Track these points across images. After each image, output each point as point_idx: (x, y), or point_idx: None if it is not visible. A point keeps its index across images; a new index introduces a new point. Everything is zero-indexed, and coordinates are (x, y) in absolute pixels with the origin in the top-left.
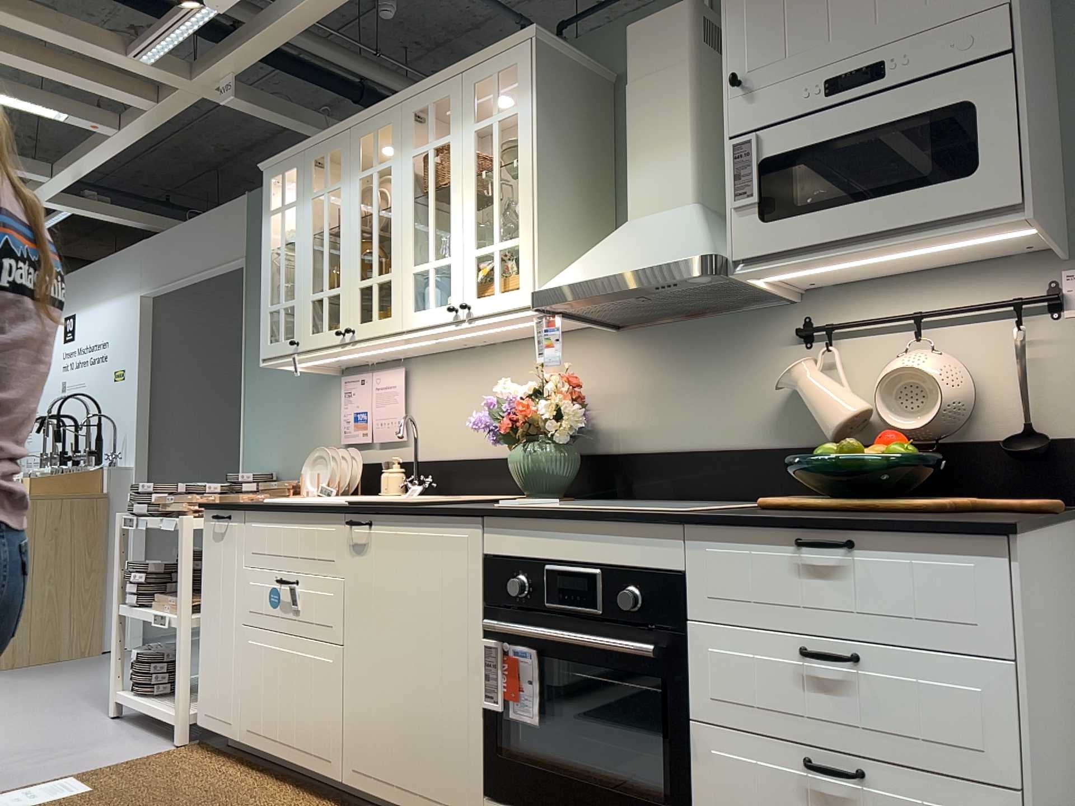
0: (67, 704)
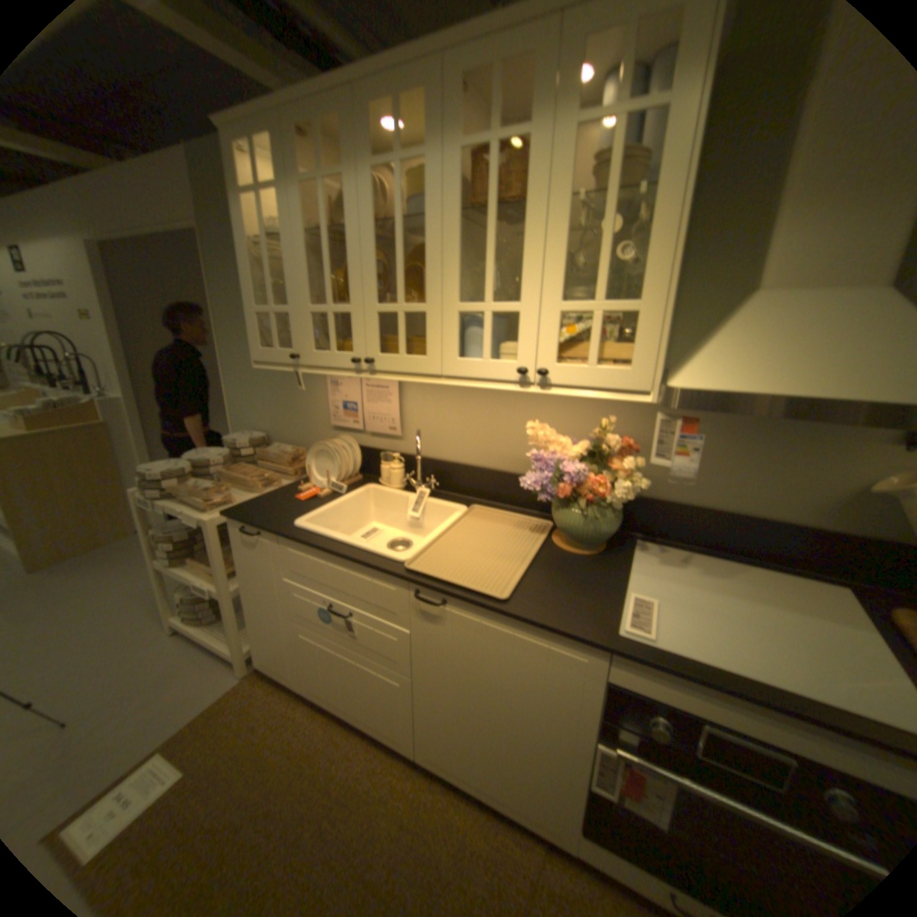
0: (123, 617)
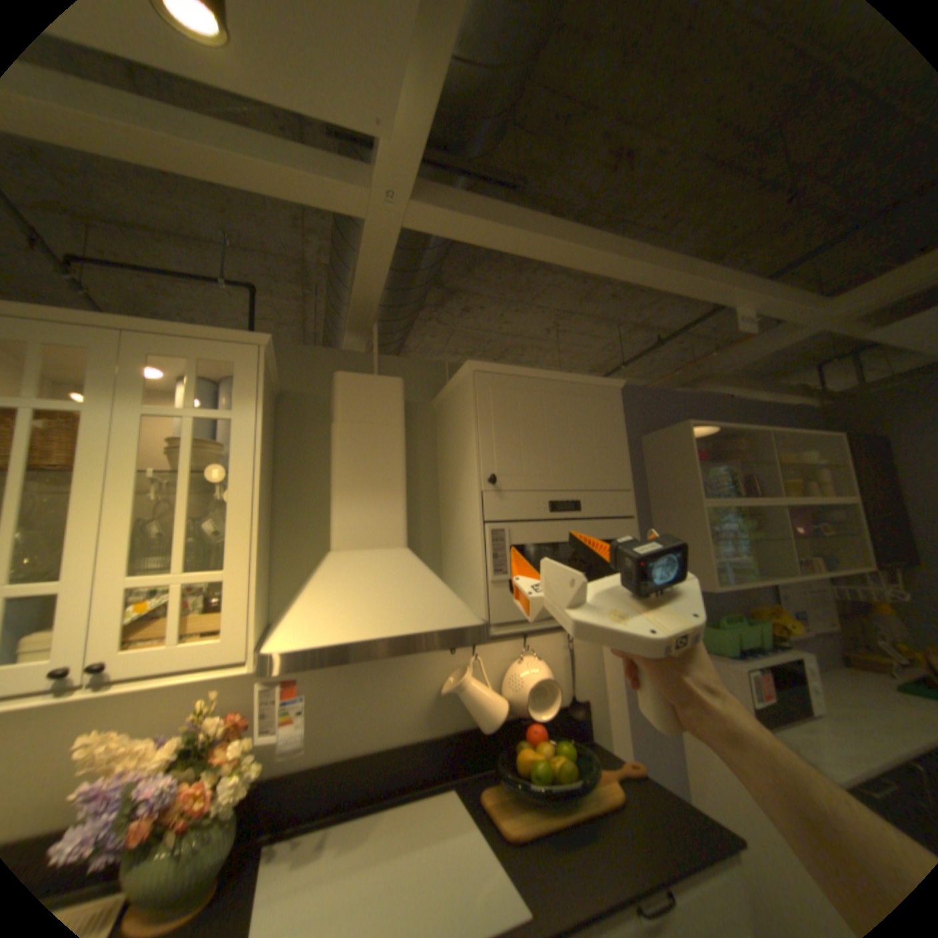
0: None
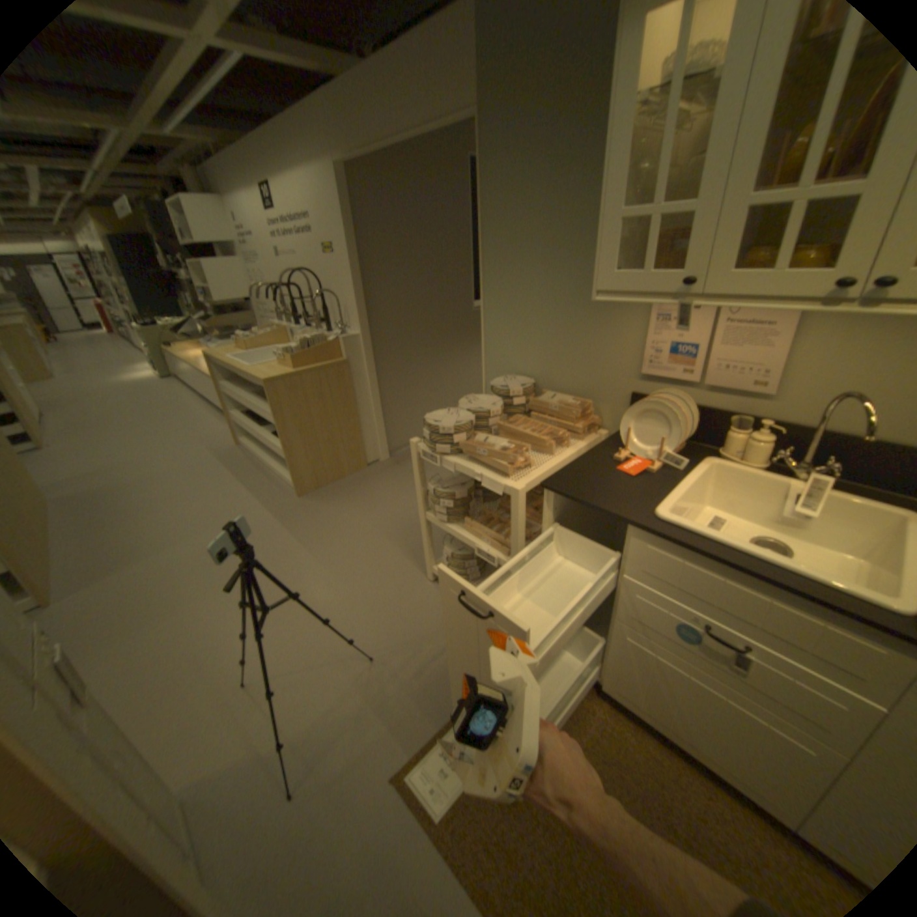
0: (384, 555)
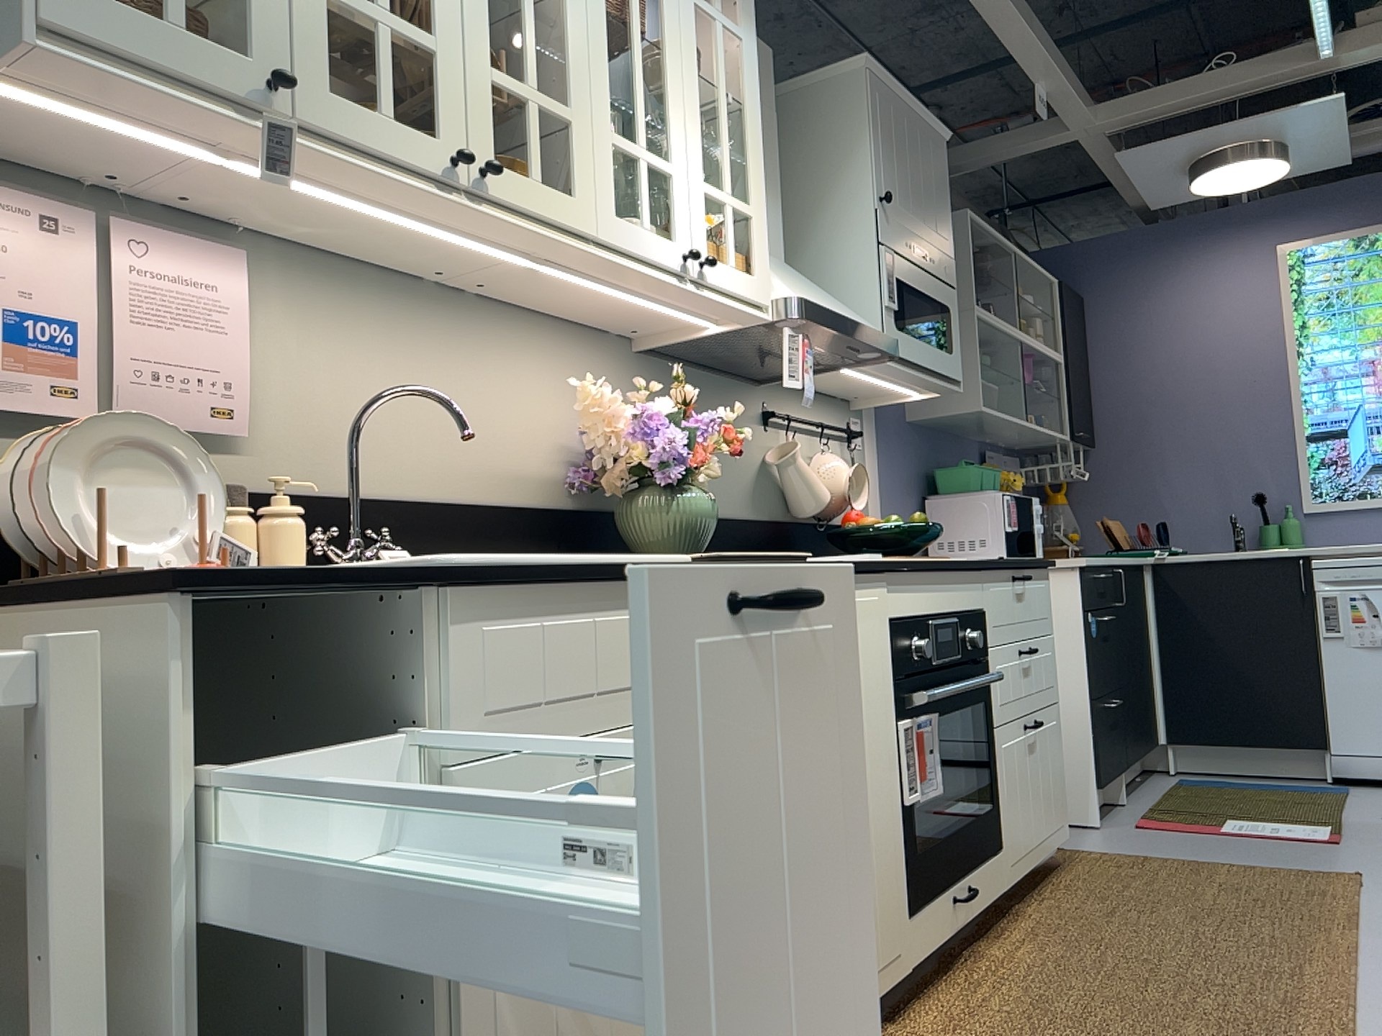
0: None
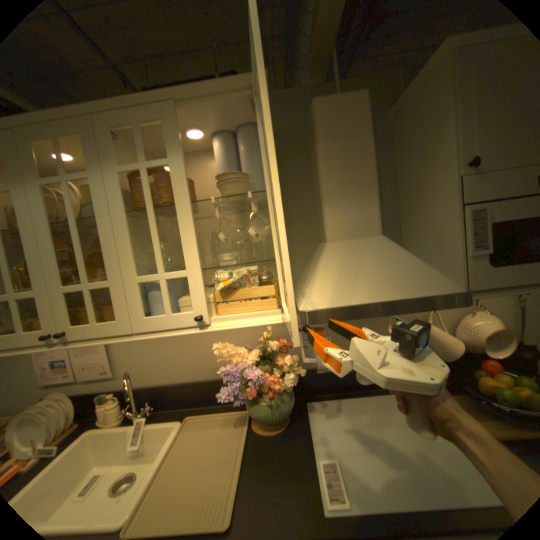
0: None
